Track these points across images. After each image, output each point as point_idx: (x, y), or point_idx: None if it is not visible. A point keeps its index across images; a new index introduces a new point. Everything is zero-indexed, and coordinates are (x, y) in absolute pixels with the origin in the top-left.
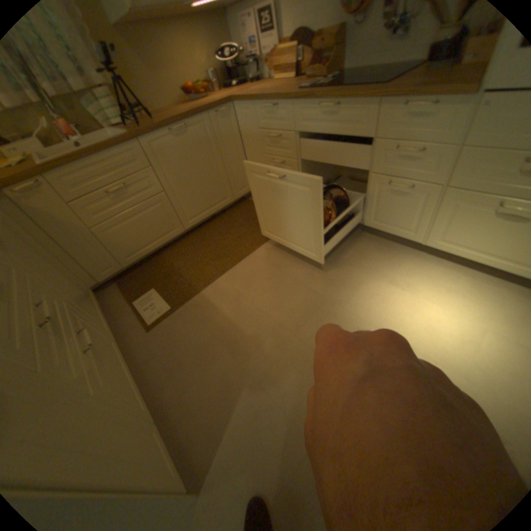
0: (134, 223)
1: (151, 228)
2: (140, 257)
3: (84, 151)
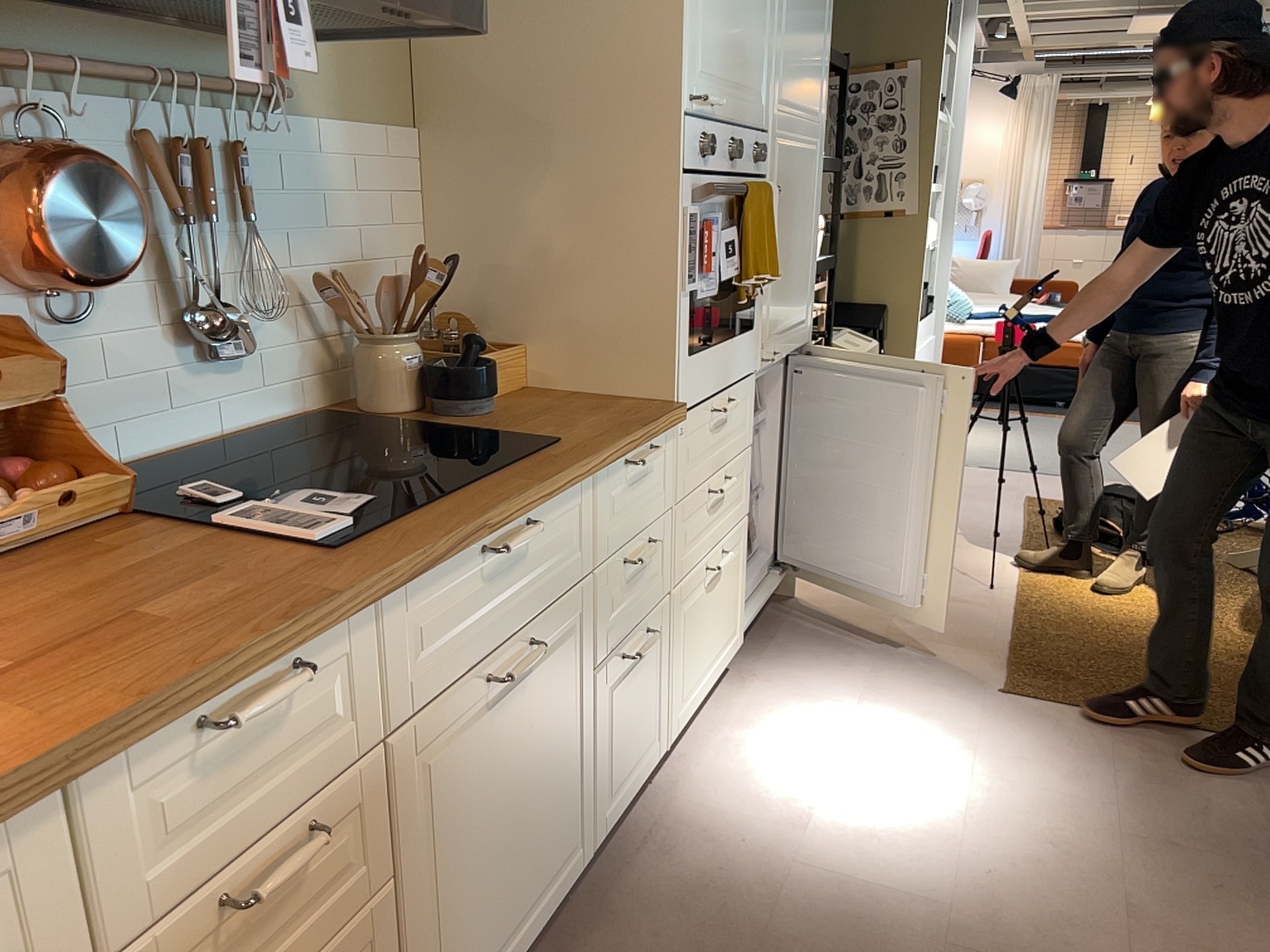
0: None
1: None
2: None
3: None
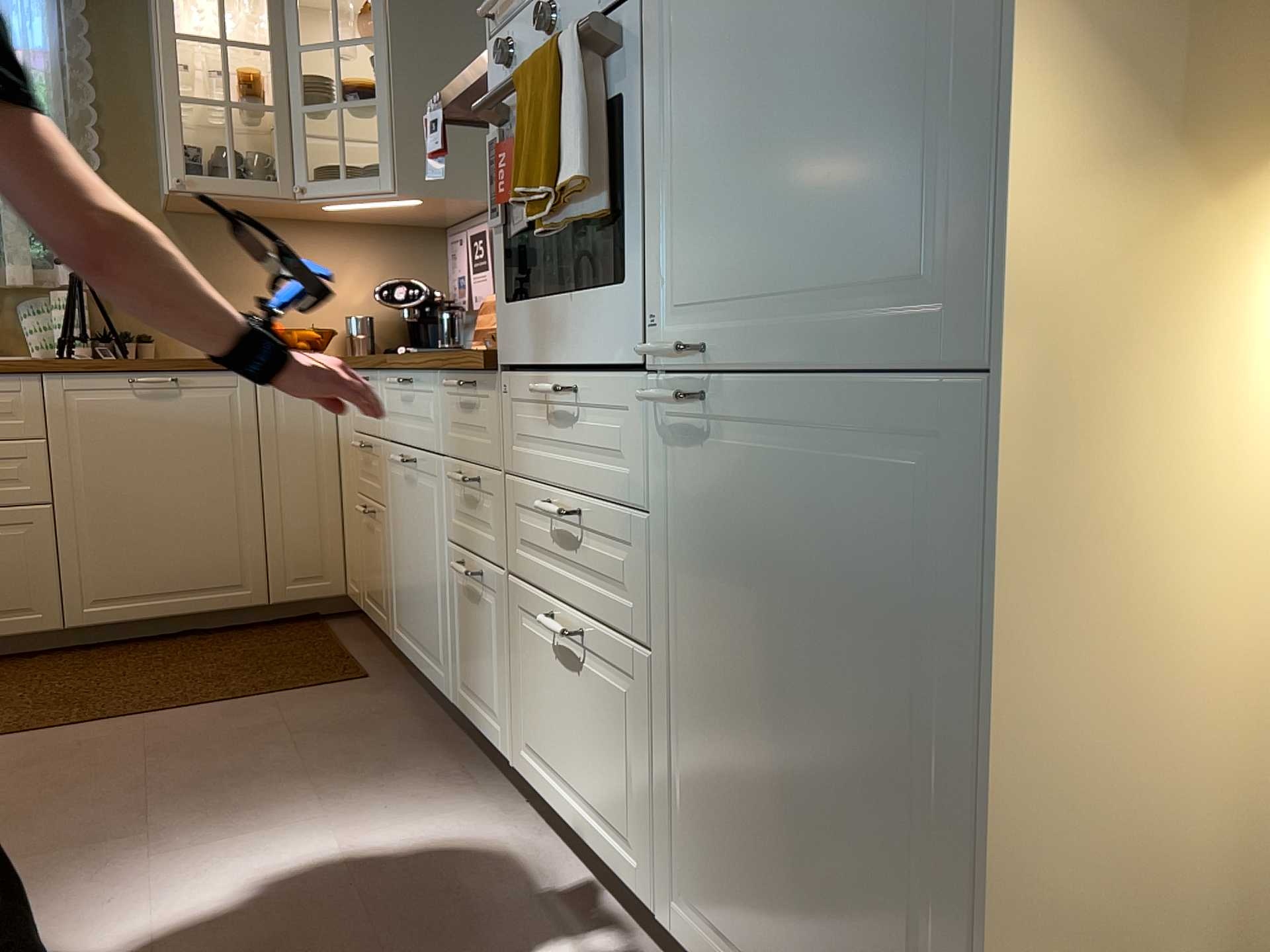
0: None
1: None
2: None
3: None
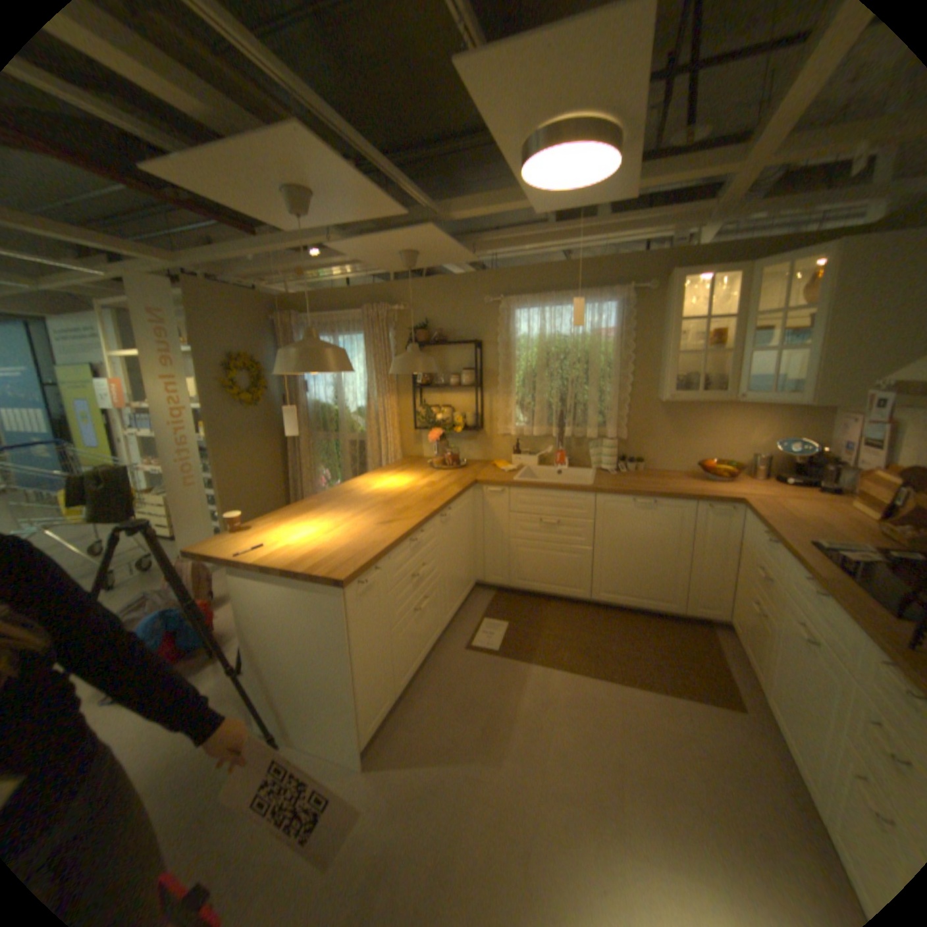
0: (544, 558)
1: (557, 573)
2: (529, 590)
3: (546, 486)
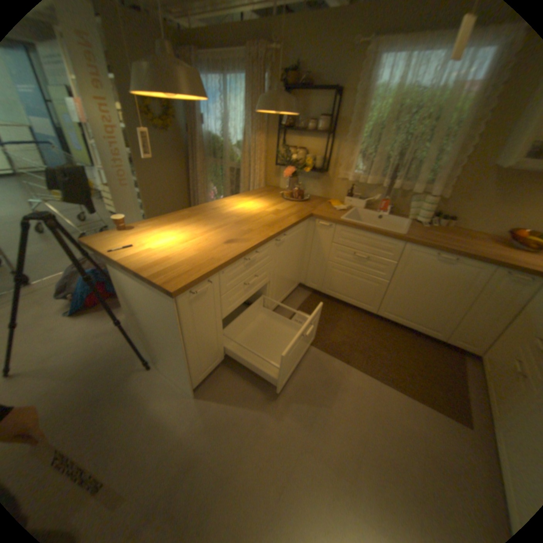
0: (351, 280)
1: (357, 291)
2: (334, 297)
3: (366, 229)
